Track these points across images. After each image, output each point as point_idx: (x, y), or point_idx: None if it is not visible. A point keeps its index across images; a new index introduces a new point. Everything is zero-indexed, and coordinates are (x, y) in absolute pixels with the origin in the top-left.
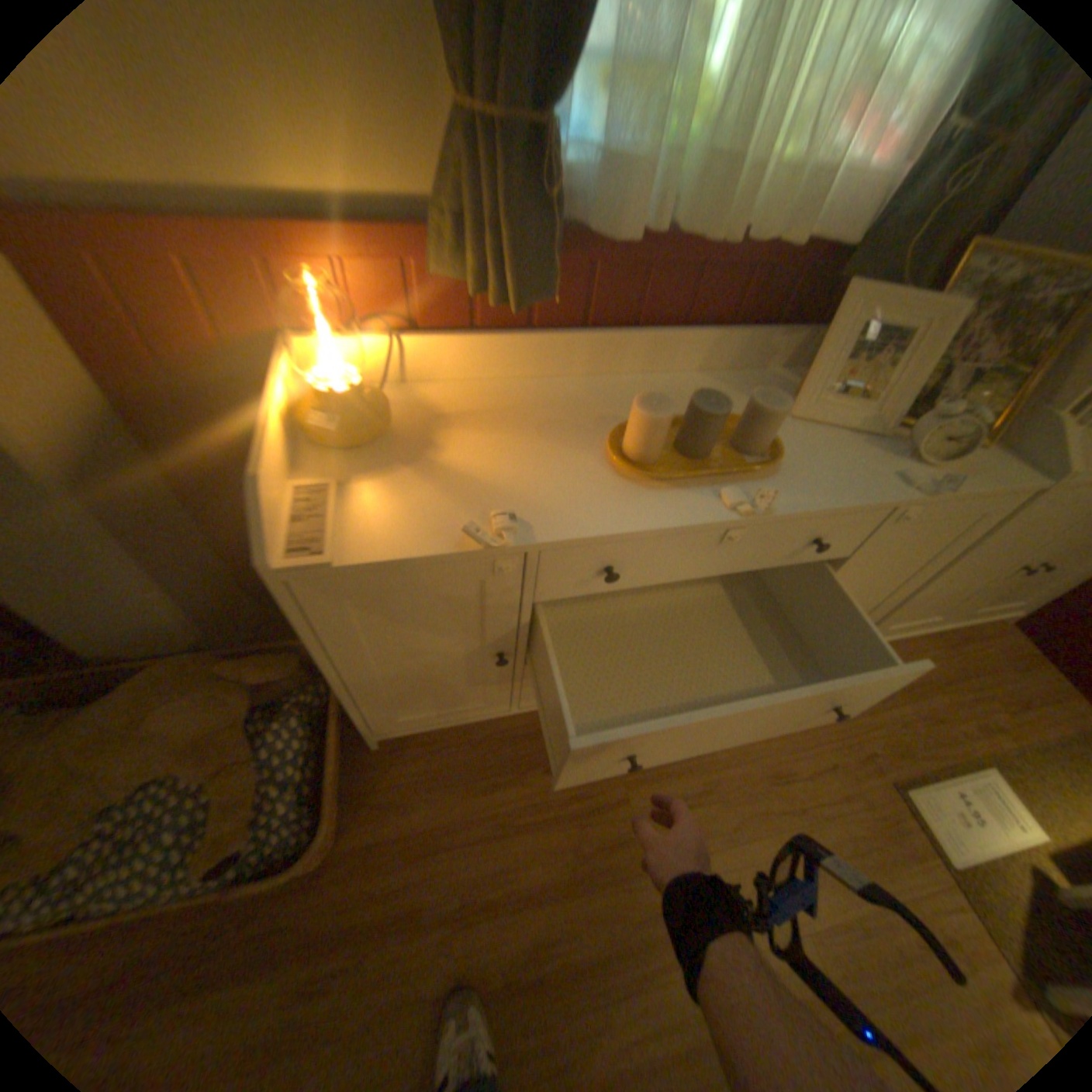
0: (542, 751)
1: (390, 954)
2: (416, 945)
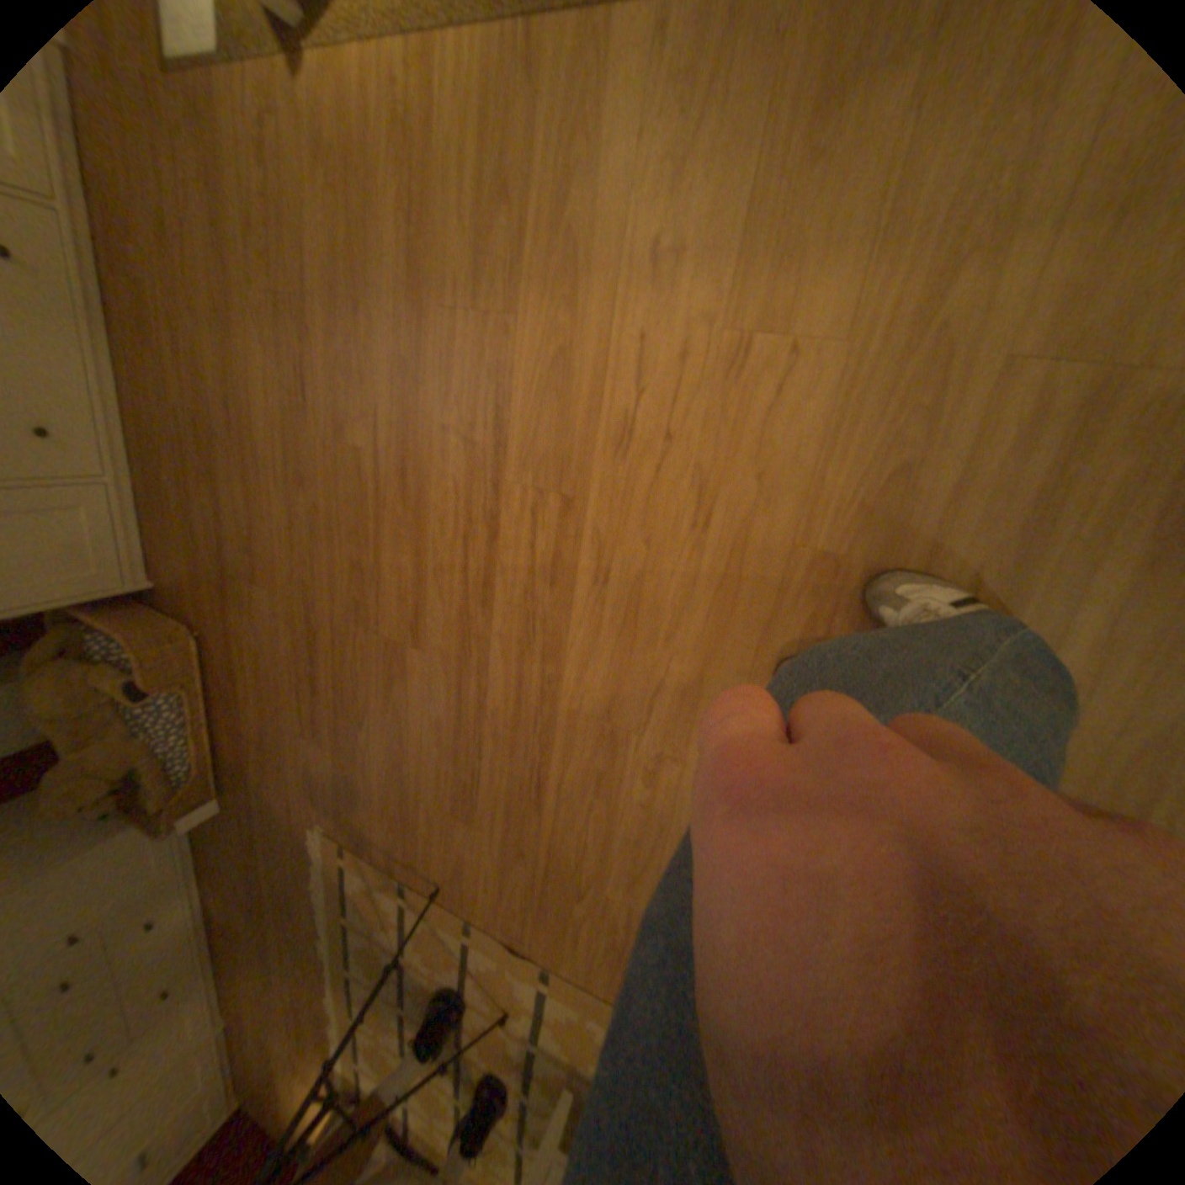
0: (139, 461)
1: (223, 611)
2: (220, 595)
